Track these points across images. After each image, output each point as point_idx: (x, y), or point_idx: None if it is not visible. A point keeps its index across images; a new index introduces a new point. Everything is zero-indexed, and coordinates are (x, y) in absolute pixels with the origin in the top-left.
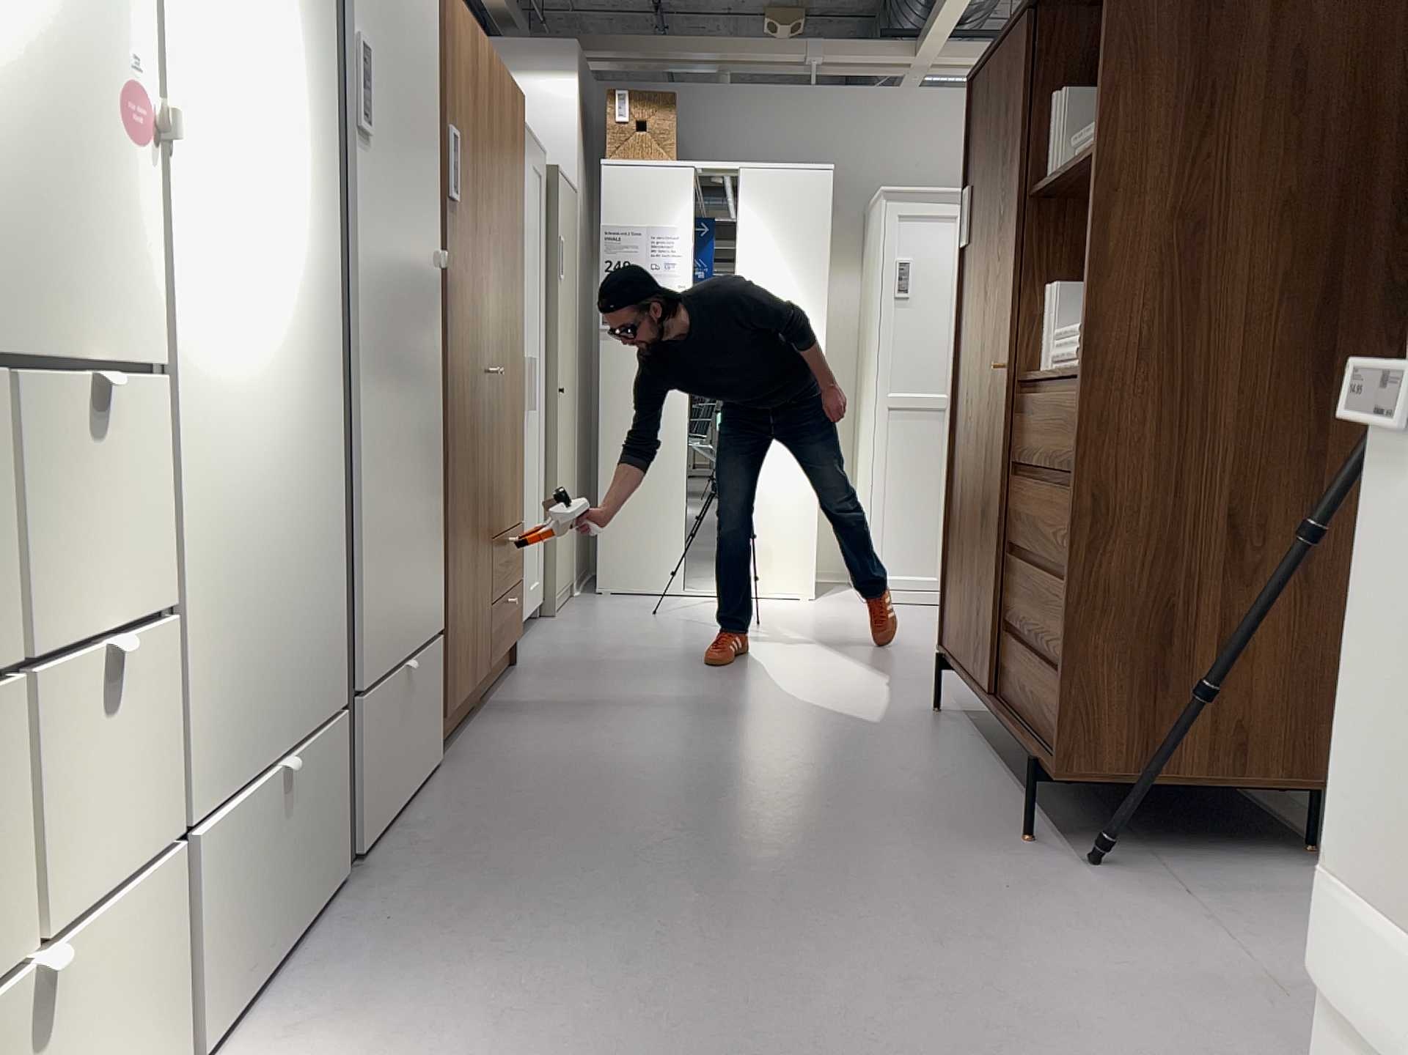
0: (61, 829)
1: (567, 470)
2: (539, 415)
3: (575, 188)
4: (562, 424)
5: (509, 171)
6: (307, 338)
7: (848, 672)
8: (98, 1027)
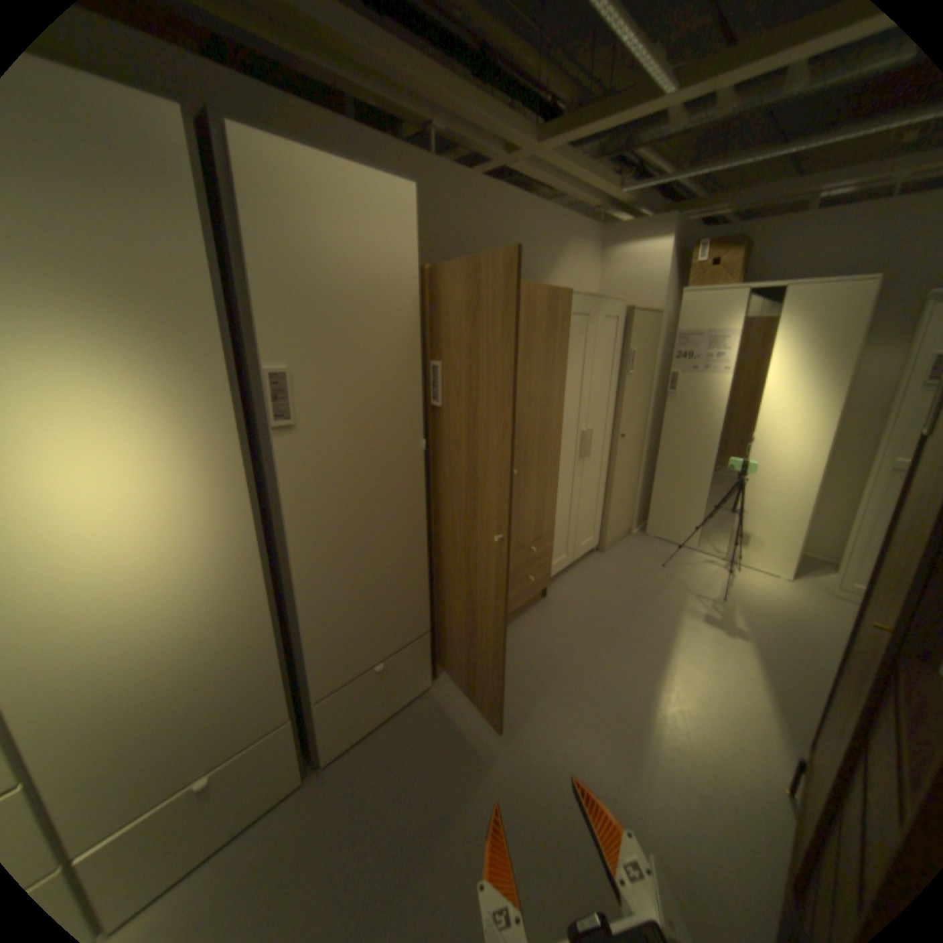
0: None
1: (629, 475)
2: (602, 453)
3: (663, 308)
4: (625, 453)
5: (541, 347)
6: (211, 572)
7: (748, 691)
8: None
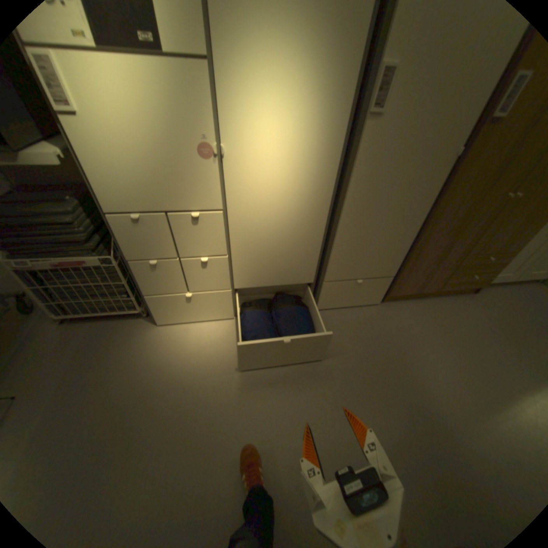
0: (196, 280)
1: None
2: None
3: None
4: None
5: None
6: (308, 197)
7: None
8: (208, 305)
